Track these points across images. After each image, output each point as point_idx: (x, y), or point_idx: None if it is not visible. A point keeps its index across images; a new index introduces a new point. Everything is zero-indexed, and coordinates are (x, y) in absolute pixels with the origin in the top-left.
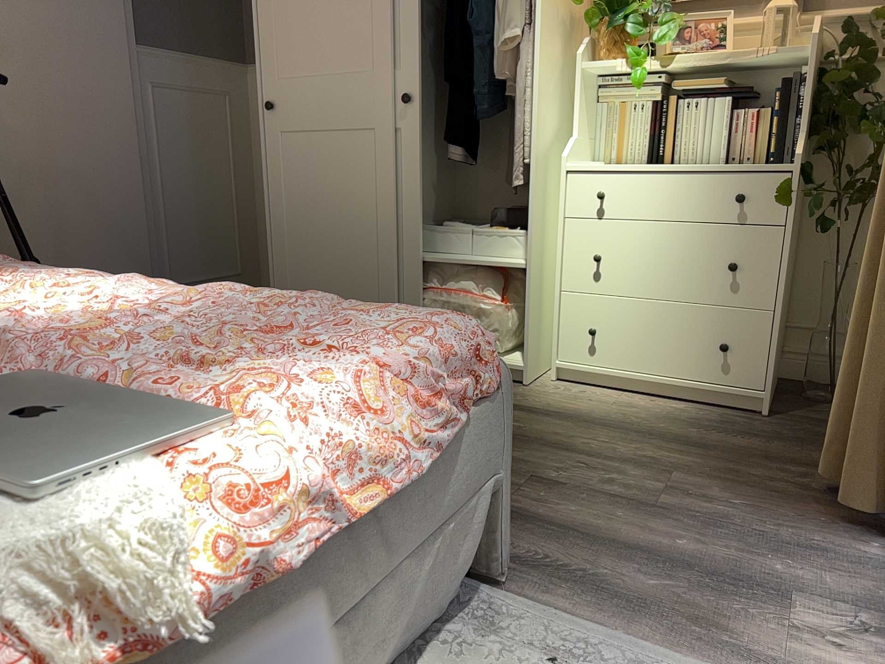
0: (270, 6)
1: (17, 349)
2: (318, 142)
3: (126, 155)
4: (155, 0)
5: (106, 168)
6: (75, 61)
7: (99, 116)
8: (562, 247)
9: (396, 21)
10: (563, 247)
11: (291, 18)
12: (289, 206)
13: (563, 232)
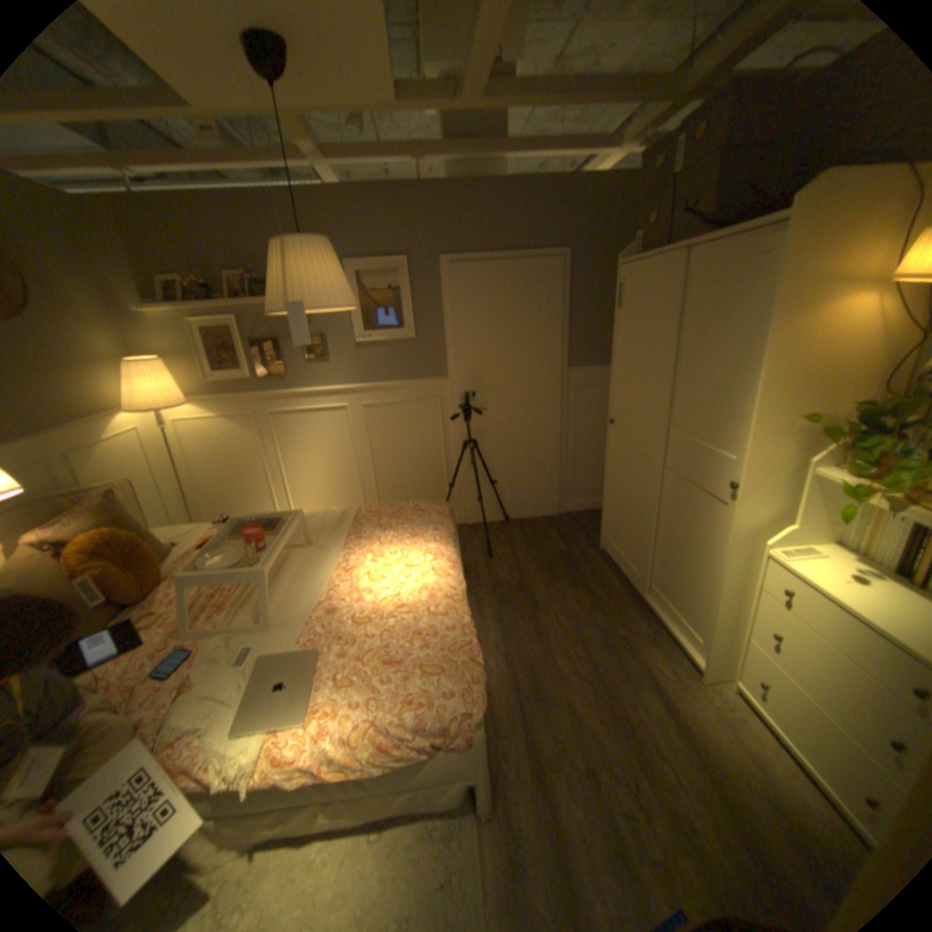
0: (619, 364)
1: (349, 618)
2: (629, 454)
3: (551, 428)
4: (583, 340)
5: (539, 435)
6: (529, 386)
7: (538, 411)
8: (757, 609)
9: (674, 398)
10: (759, 609)
11: (627, 375)
12: (614, 482)
13: (759, 599)
